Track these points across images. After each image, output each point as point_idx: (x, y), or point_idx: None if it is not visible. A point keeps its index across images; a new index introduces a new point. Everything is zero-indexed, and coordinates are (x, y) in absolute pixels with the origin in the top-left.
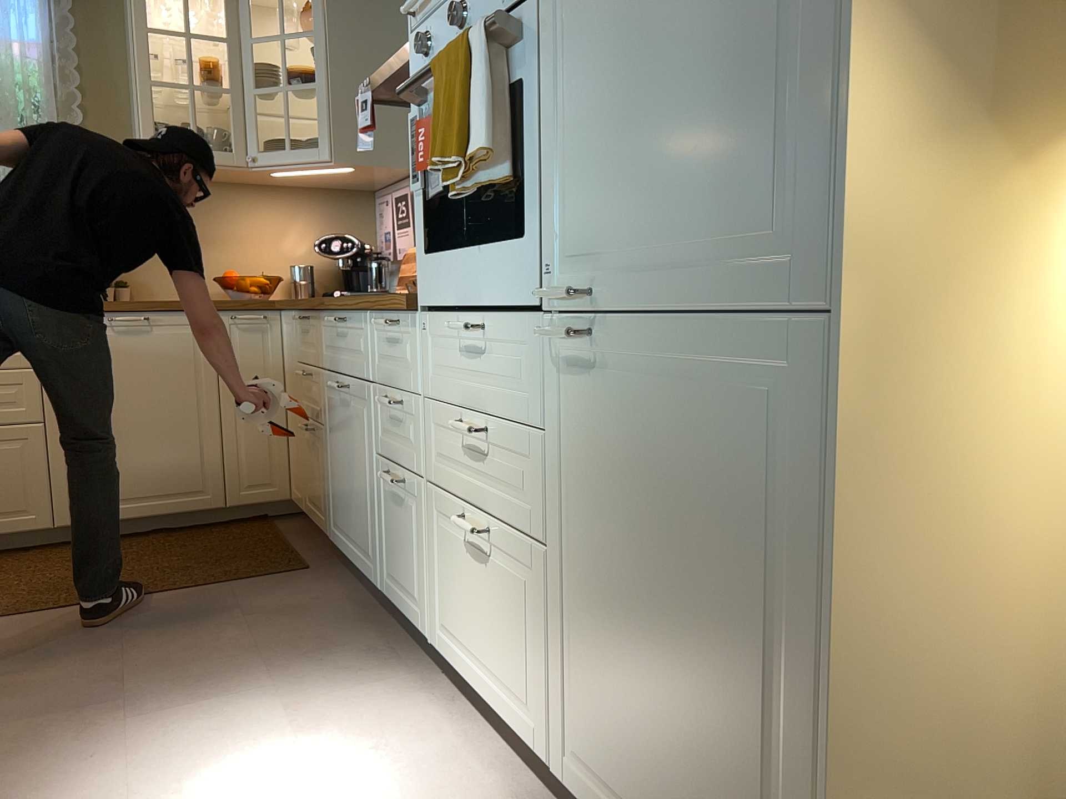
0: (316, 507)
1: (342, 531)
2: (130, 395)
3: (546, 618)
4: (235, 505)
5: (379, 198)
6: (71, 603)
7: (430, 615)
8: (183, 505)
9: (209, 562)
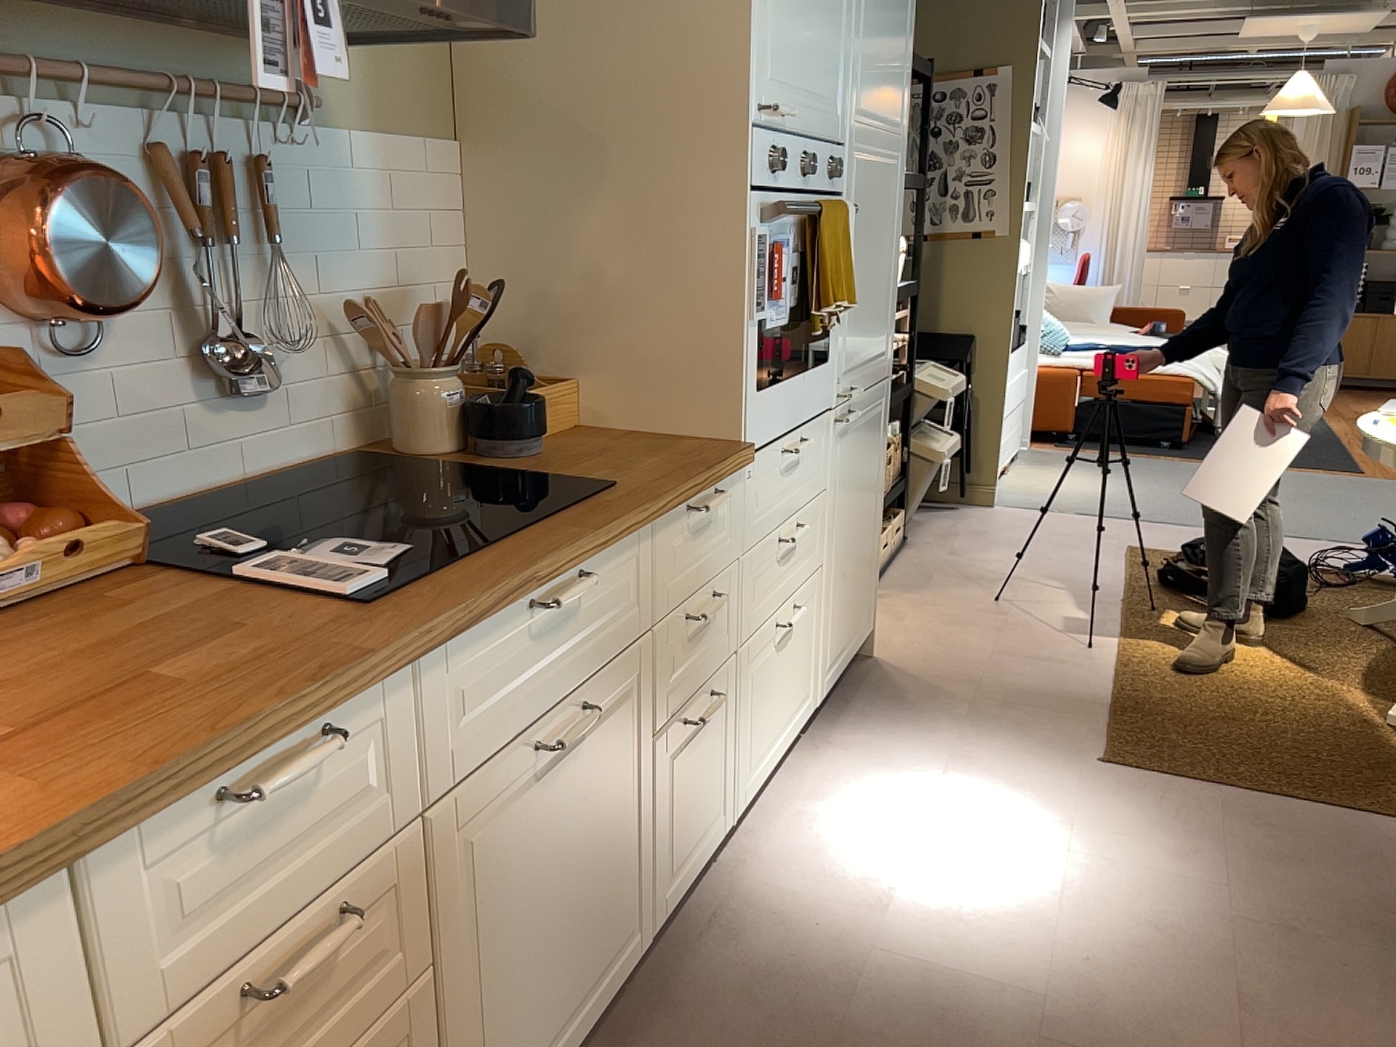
0: None
1: None
2: None
3: (818, 613)
4: None
5: None
6: None
7: (732, 794)
8: None
9: None
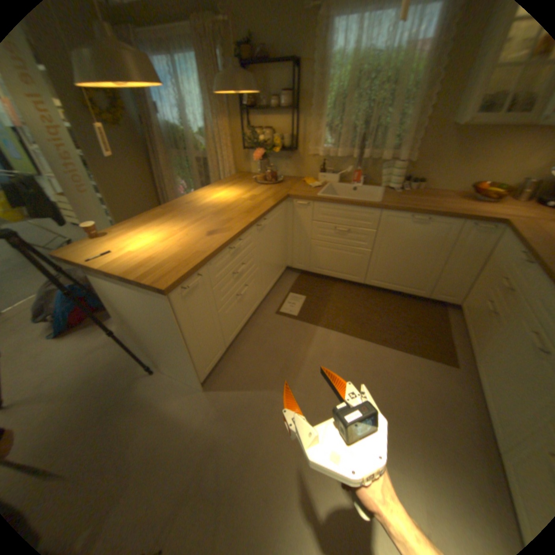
0: (477, 339)
1: (488, 381)
2: (408, 248)
3: None
4: (434, 299)
5: None
6: (361, 335)
7: None
8: (412, 292)
9: (414, 333)
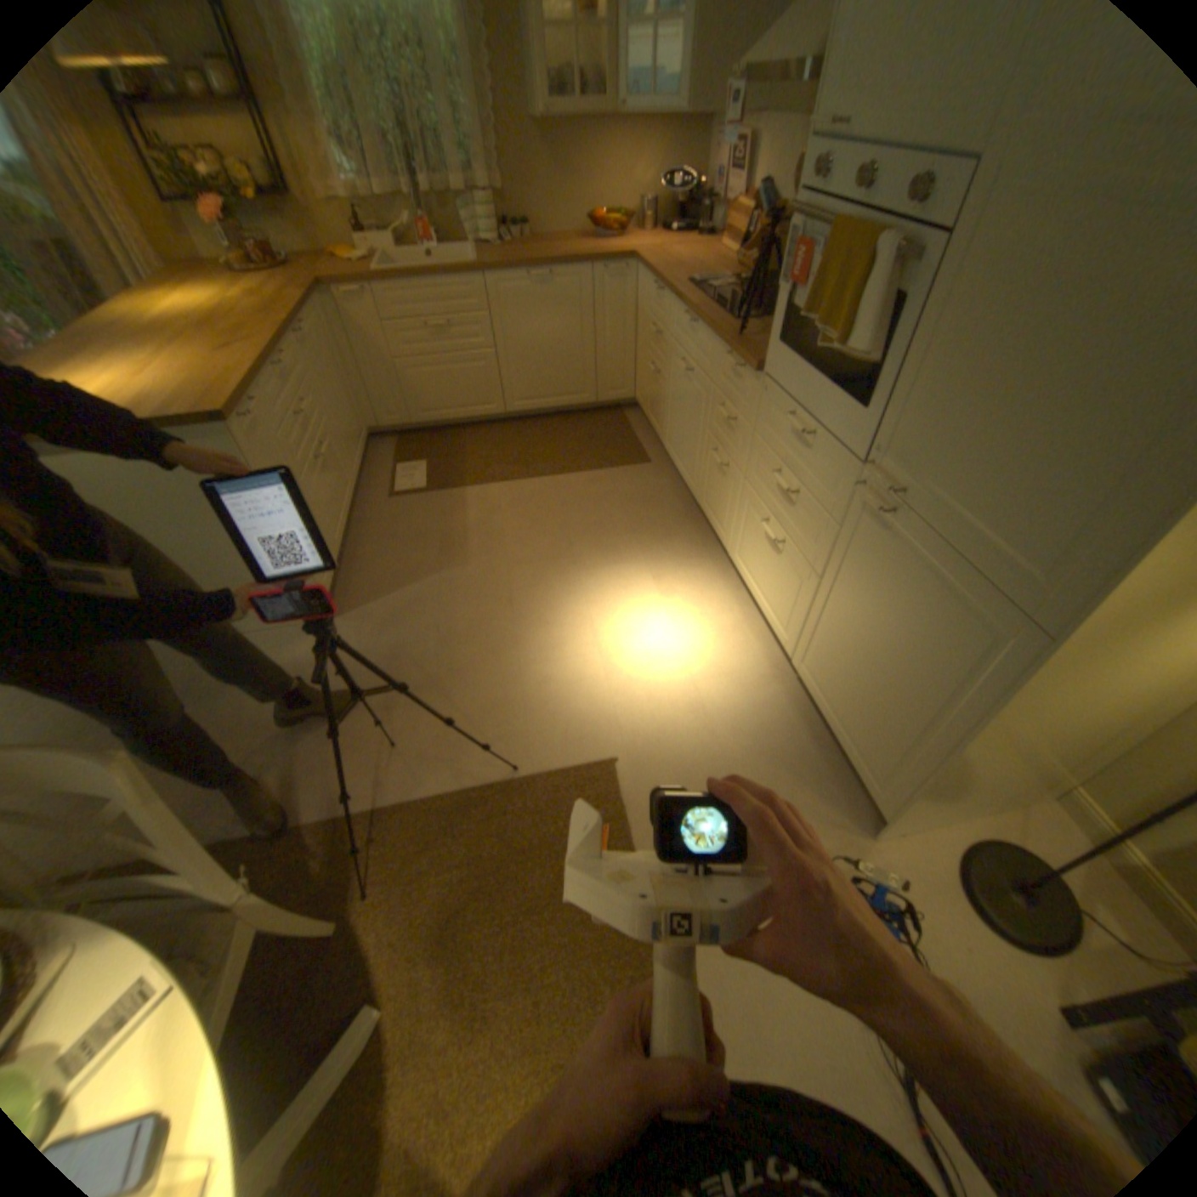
0: (654, 421)
1: (672, 451)
2: (541, 331)
3: (802, 601)
4: (601, 403)
5: (717, 123)
6: (528, 475)
7: (728, 542)
8: (572, 402)
9: (591, 449)
